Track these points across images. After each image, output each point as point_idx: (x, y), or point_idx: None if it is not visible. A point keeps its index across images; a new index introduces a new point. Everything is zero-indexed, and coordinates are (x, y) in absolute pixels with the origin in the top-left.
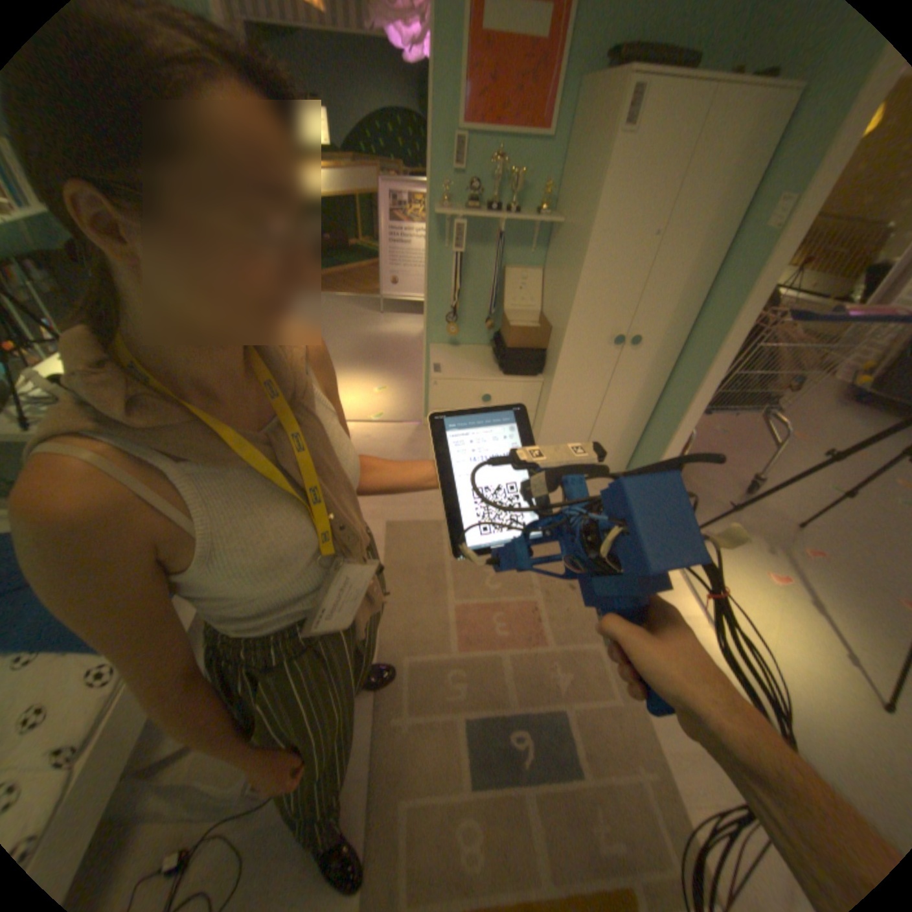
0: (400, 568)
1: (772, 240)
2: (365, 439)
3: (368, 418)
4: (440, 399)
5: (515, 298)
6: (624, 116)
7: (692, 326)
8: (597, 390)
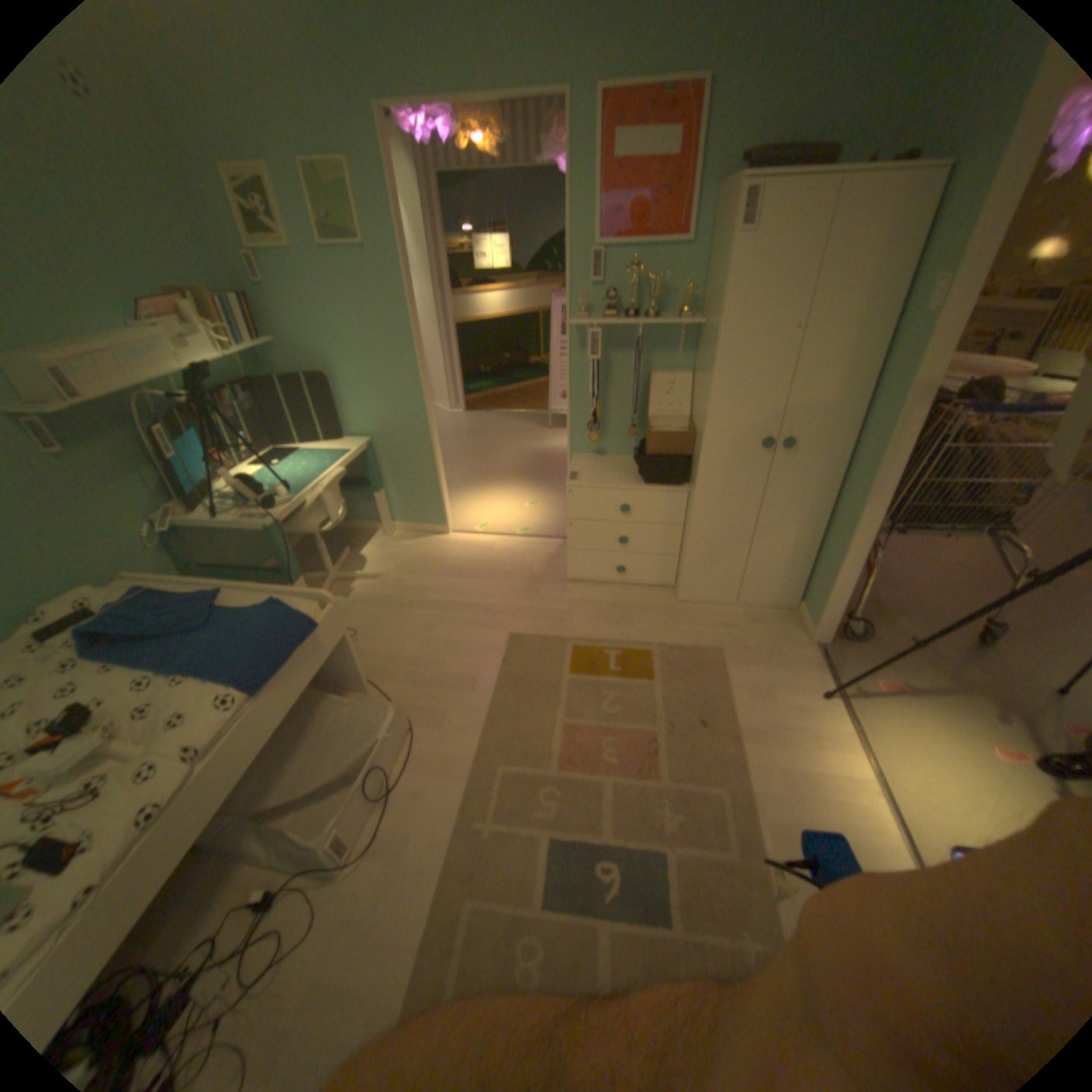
0: (517, 680)
1: (938, 322)
2: (508, 552)
3: (516, 532)
4: (579, 509)
5: (665, 403)
6: (745, 216)
7: (867, 425)
8: (754, 500)
